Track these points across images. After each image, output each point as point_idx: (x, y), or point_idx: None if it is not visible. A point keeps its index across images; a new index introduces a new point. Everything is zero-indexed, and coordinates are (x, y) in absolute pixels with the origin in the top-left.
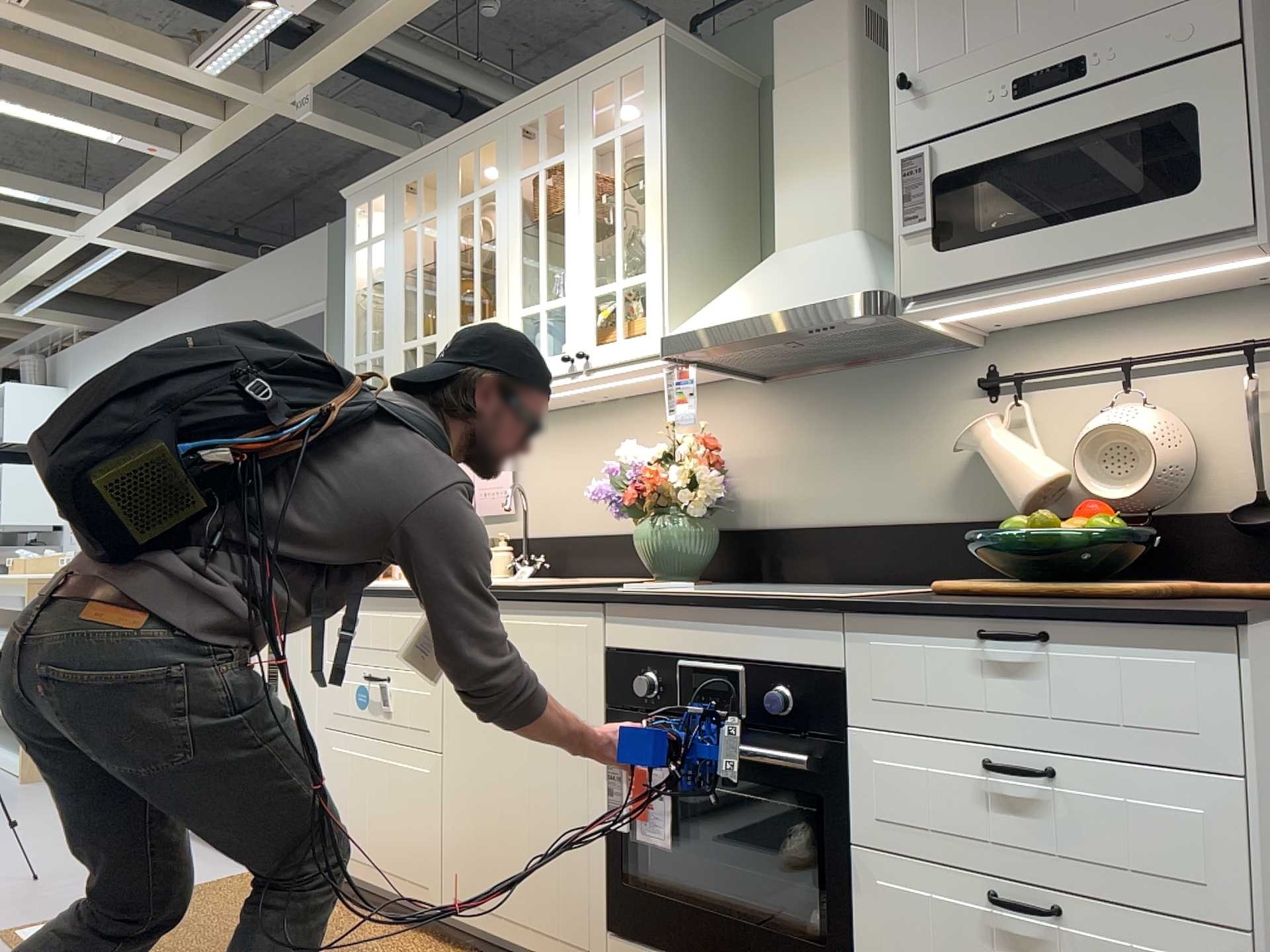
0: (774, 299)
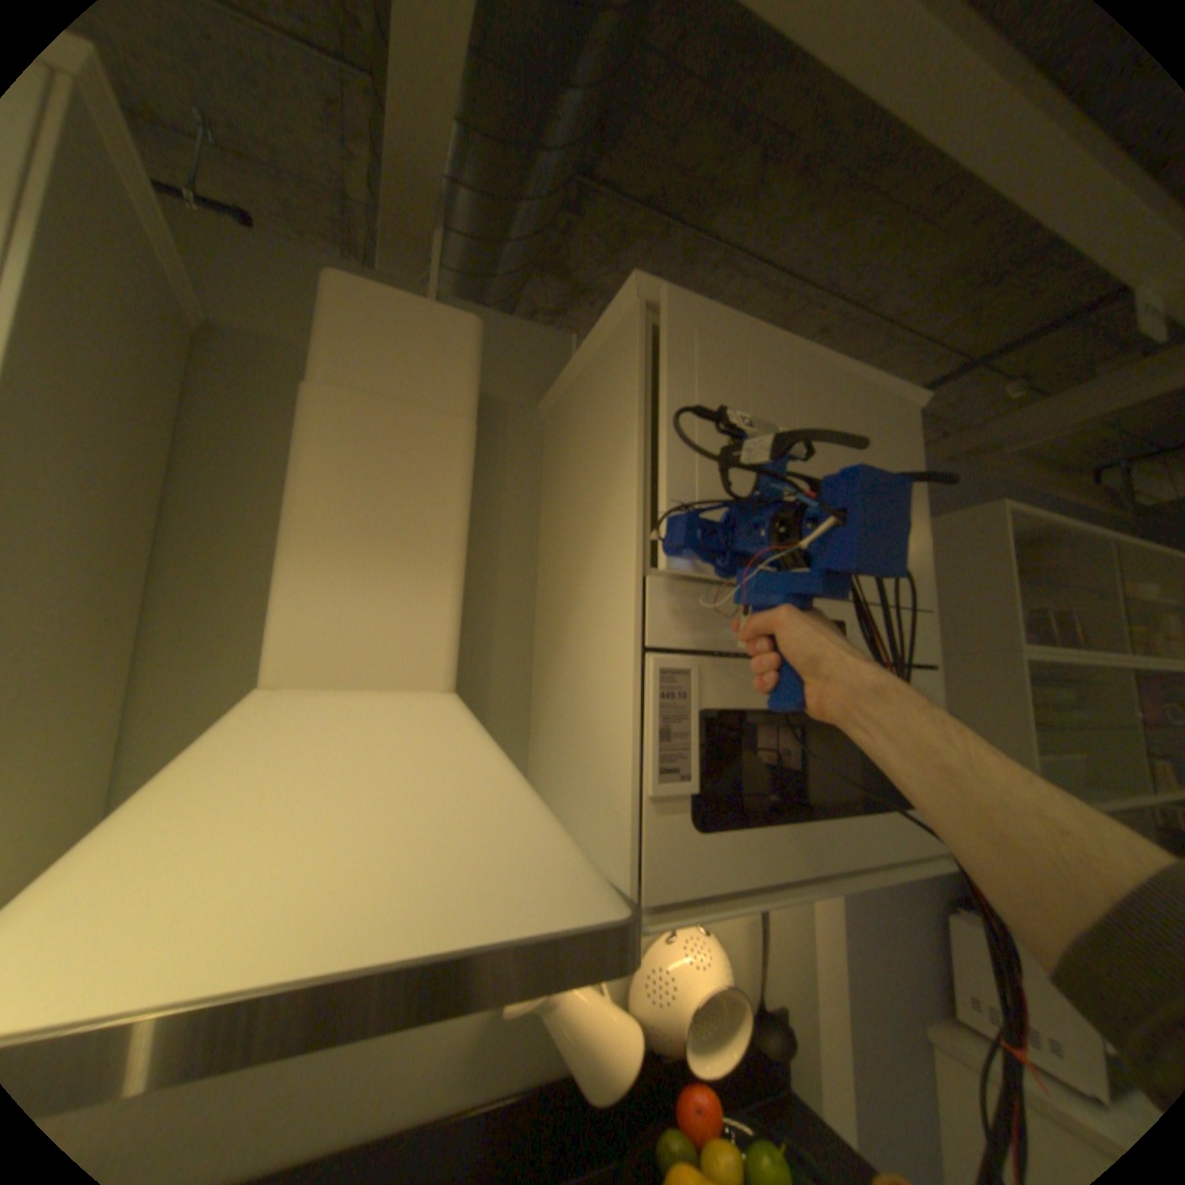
0: (368, 890)
